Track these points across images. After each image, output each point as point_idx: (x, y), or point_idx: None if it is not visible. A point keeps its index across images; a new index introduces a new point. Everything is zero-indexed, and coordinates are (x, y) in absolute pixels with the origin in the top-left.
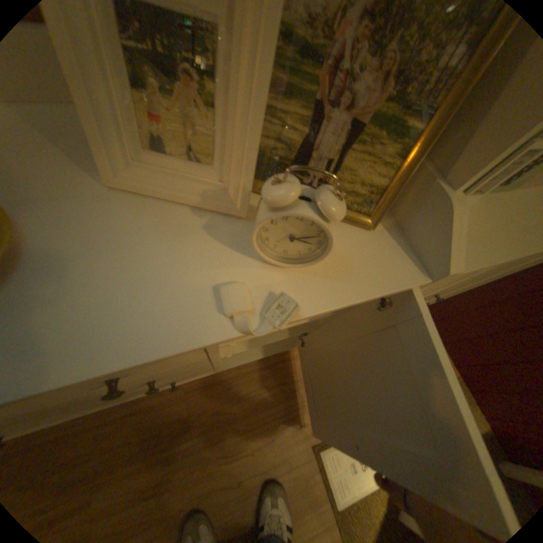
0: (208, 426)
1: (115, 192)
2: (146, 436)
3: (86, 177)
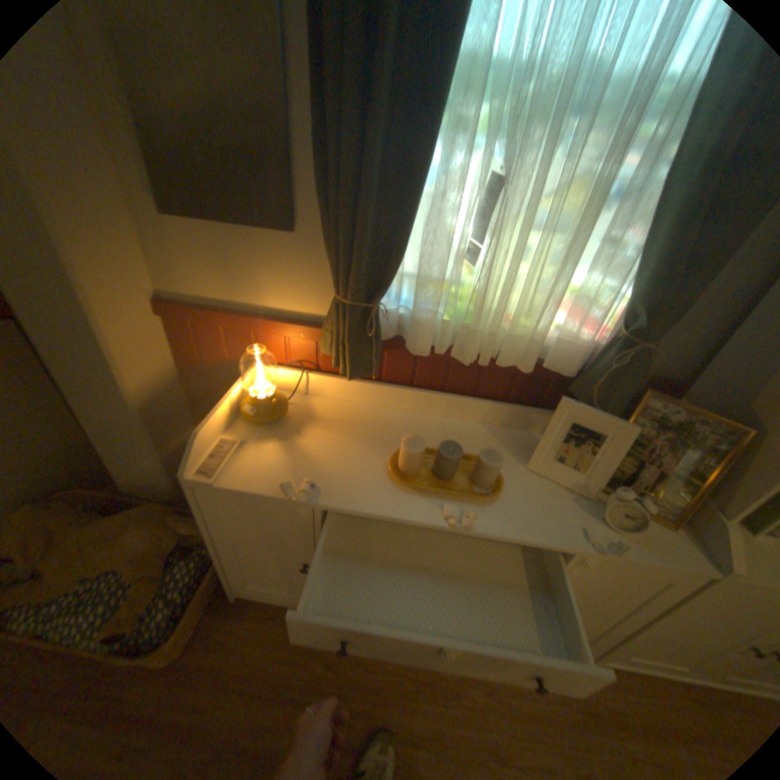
0: (480, 706)
1: (529, 472)
2: (422, 679)
3: (516, 462)
